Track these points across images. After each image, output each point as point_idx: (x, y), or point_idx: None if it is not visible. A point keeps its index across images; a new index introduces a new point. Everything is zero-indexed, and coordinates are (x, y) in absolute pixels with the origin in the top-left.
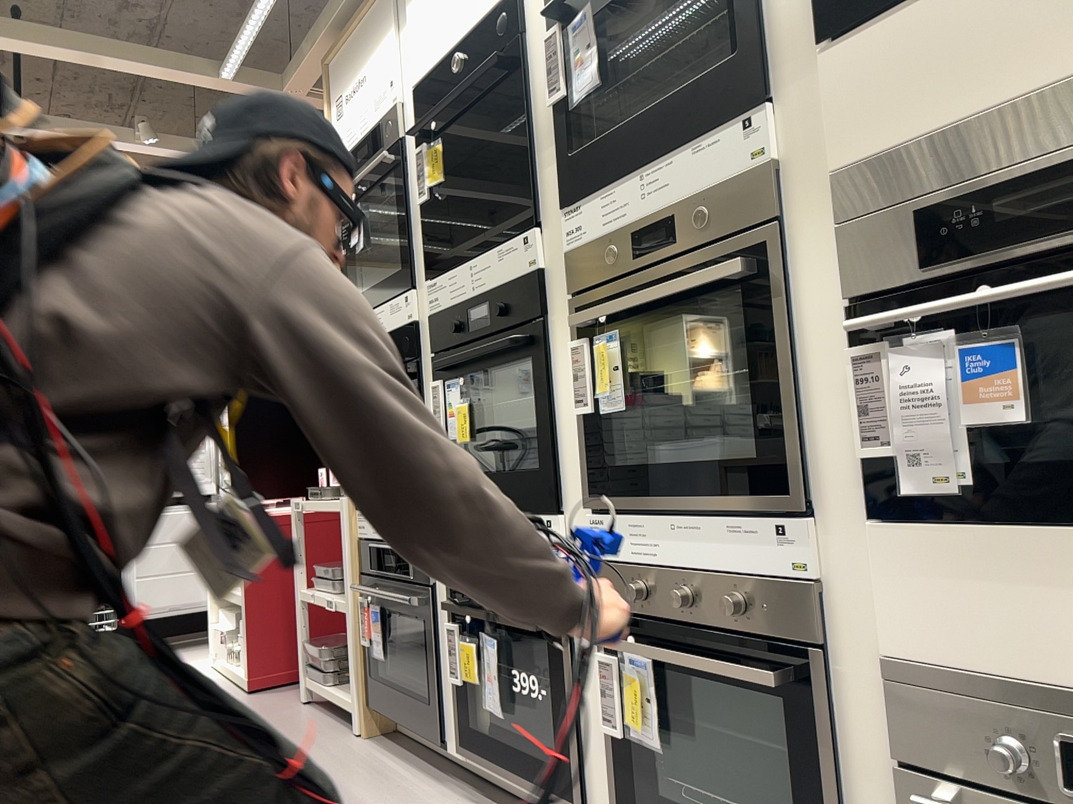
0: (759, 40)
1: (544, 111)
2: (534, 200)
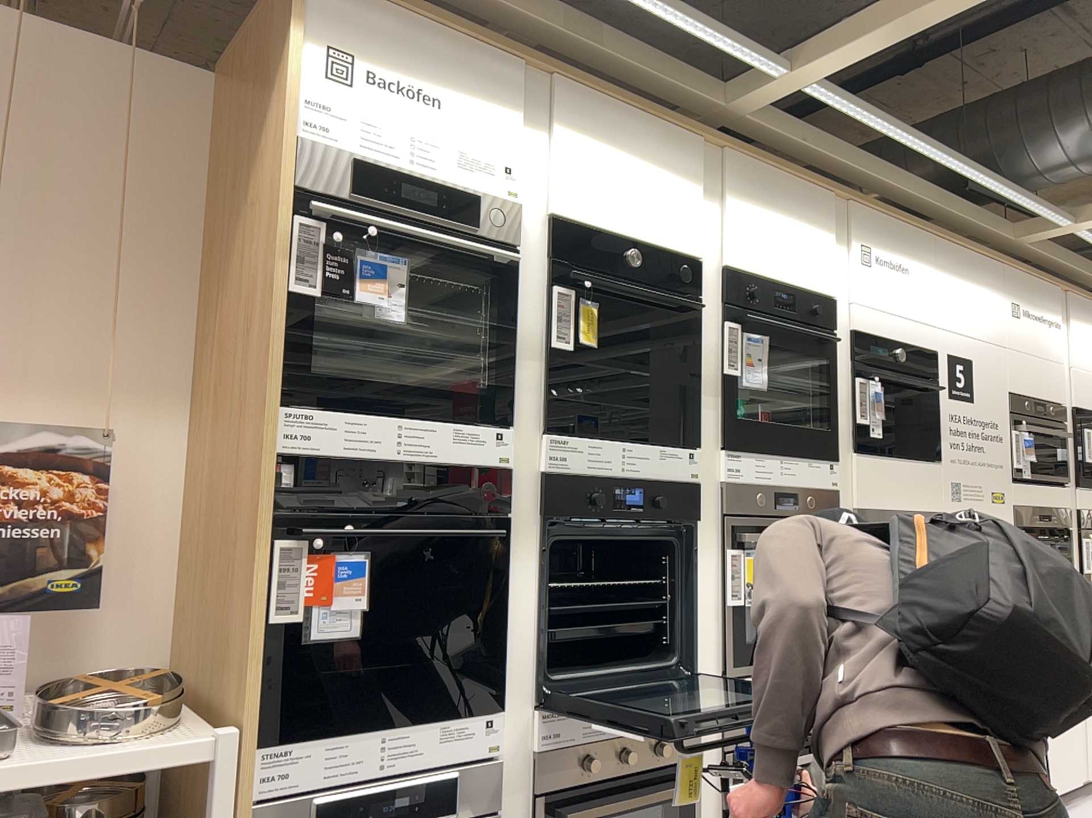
0: (834, 430)
1: (710, 368)
2: (696, 428)
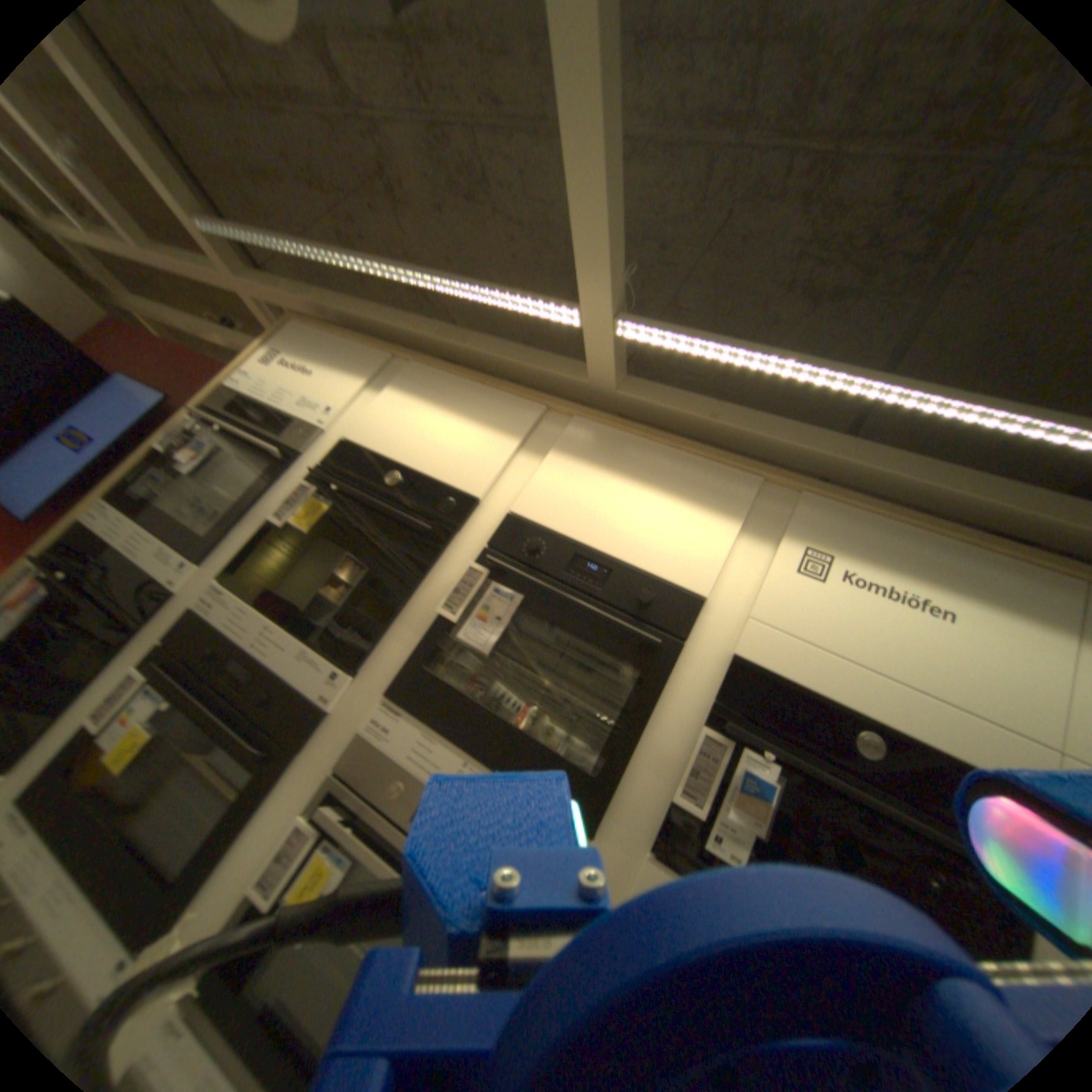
0: (617, 787)
1: (432, 606)
2: (369, 656)
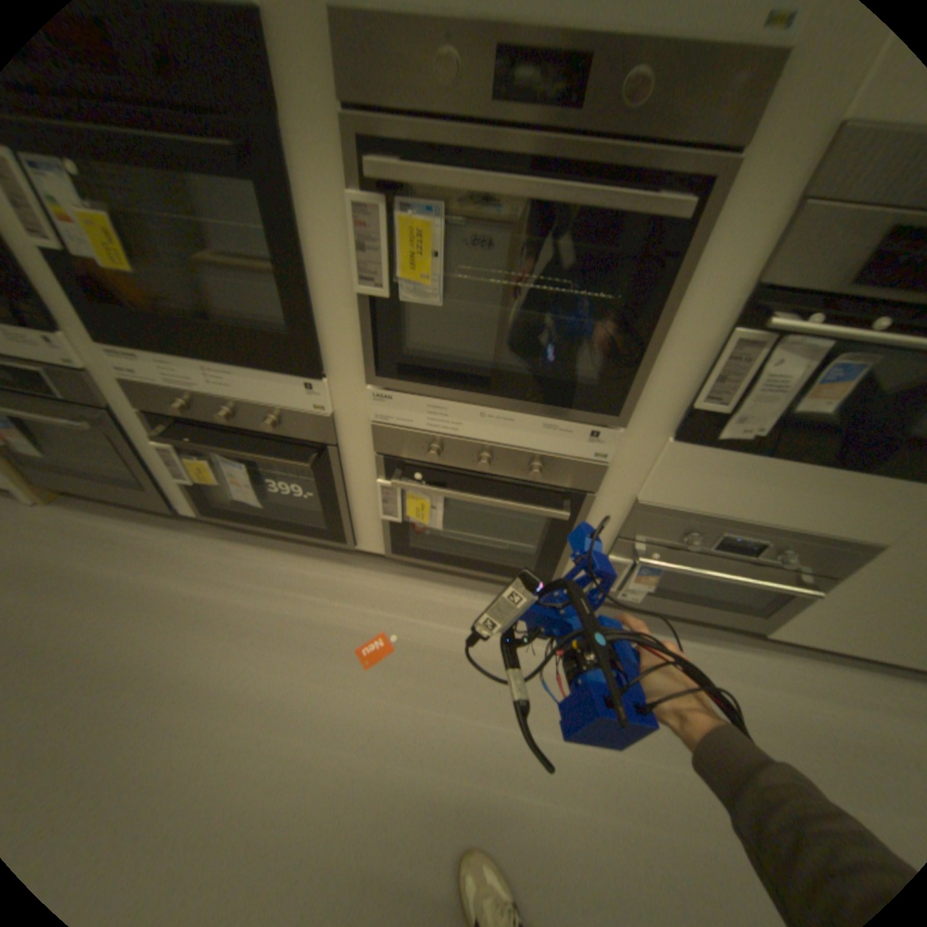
0: None
1: None
2: None
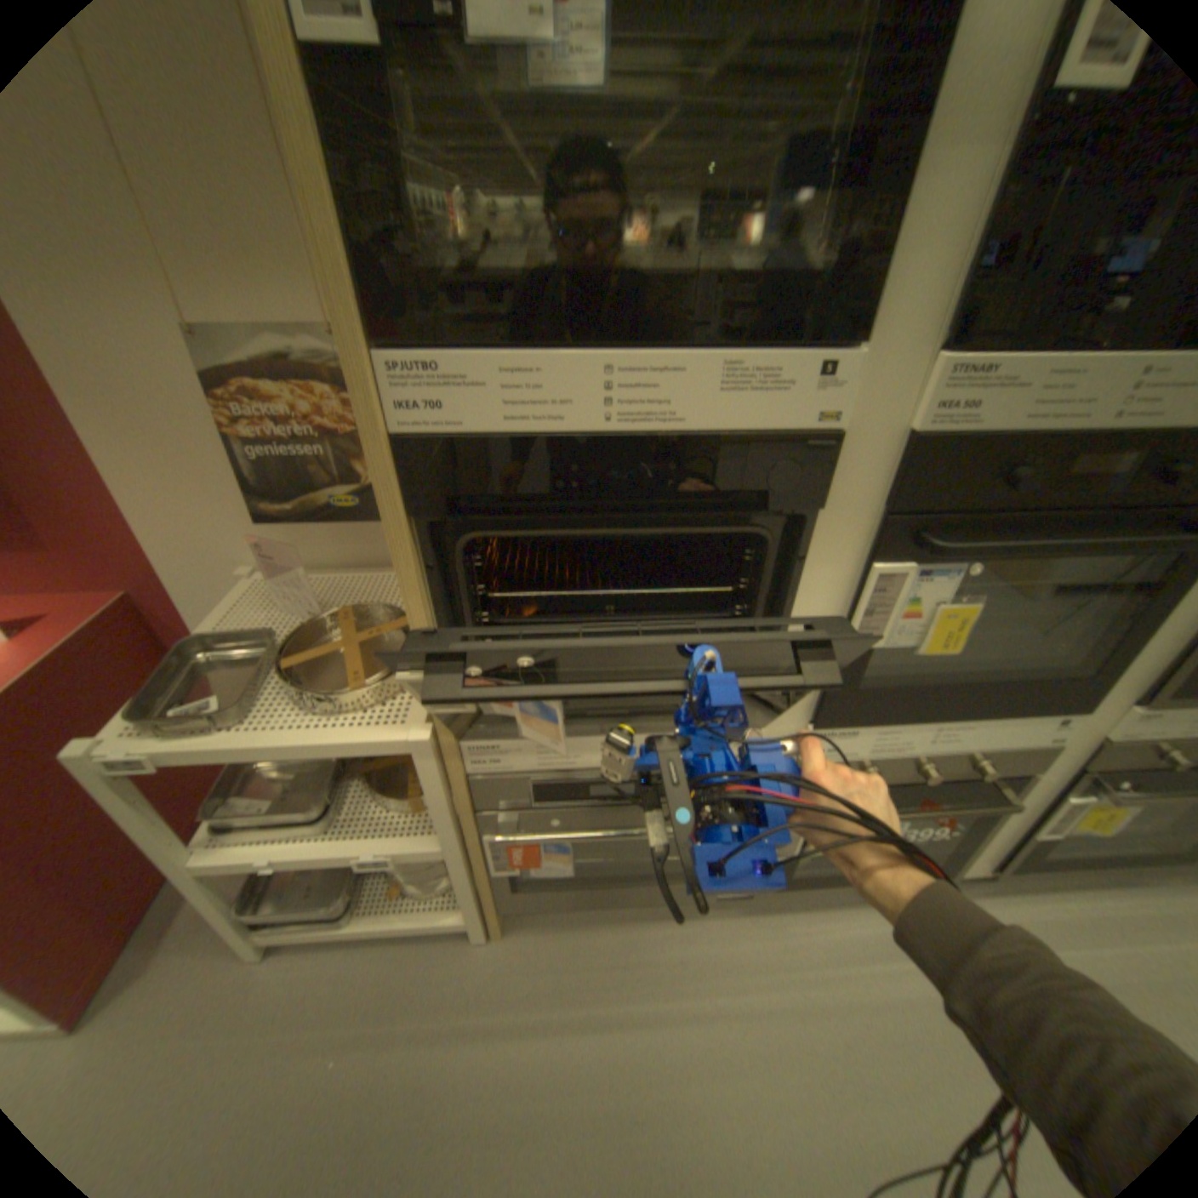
0: None
1: None
2: None
